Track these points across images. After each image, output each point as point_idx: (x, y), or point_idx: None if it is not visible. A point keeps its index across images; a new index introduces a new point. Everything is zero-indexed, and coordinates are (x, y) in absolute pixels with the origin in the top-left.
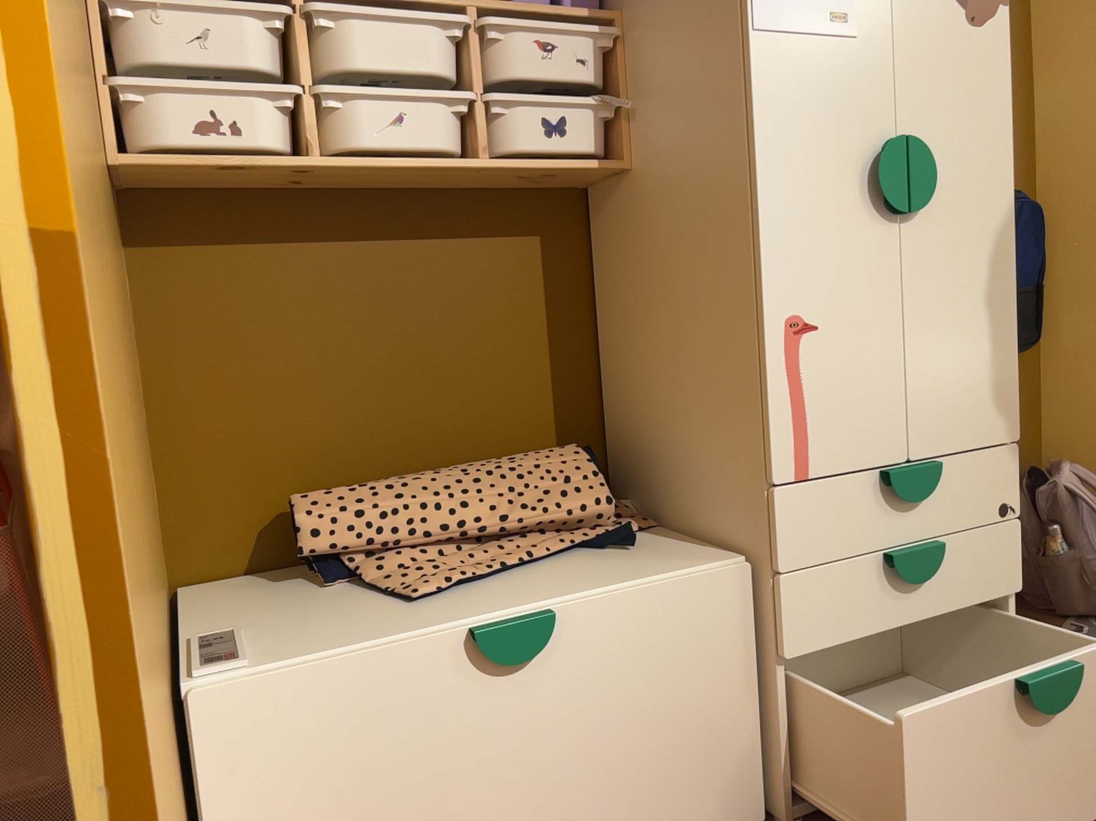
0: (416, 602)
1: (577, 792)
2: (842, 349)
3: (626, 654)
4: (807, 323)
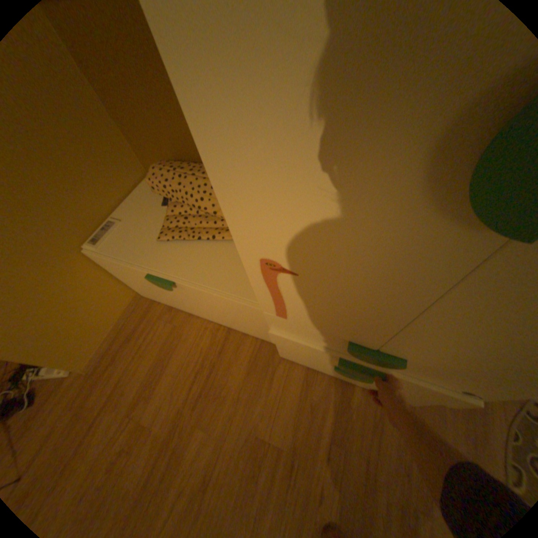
0: (159, 240)
1: (206, 311)
2: (324, 292)
3: (210, 301)
4: (283, 266)
